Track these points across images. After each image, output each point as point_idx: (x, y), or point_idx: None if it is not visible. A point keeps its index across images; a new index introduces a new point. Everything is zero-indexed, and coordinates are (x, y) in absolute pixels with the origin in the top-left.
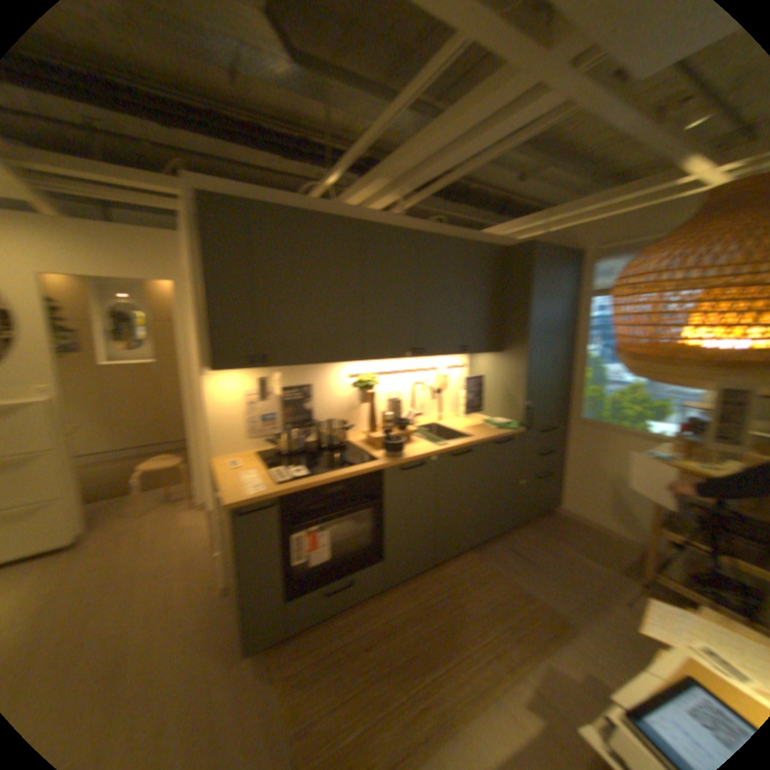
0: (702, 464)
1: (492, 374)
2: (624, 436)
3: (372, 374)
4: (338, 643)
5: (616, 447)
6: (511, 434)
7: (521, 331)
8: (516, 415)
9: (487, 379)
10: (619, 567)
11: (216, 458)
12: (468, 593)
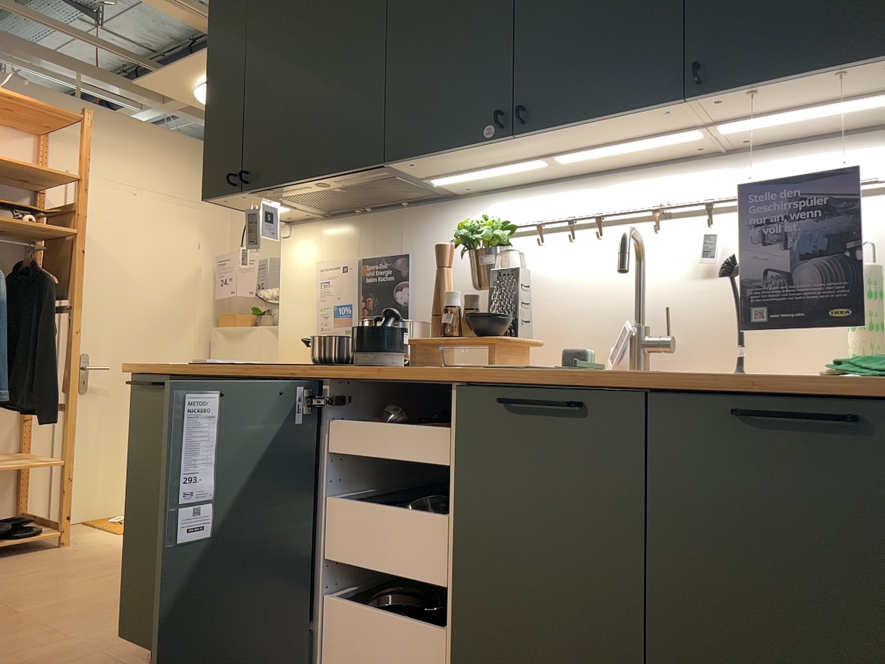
0: None
1: None
2: None
3: (519, 224)
4: None
5: None
6: (841, 387)
7: None
8: None
9: None
10: None
11: None
12: None
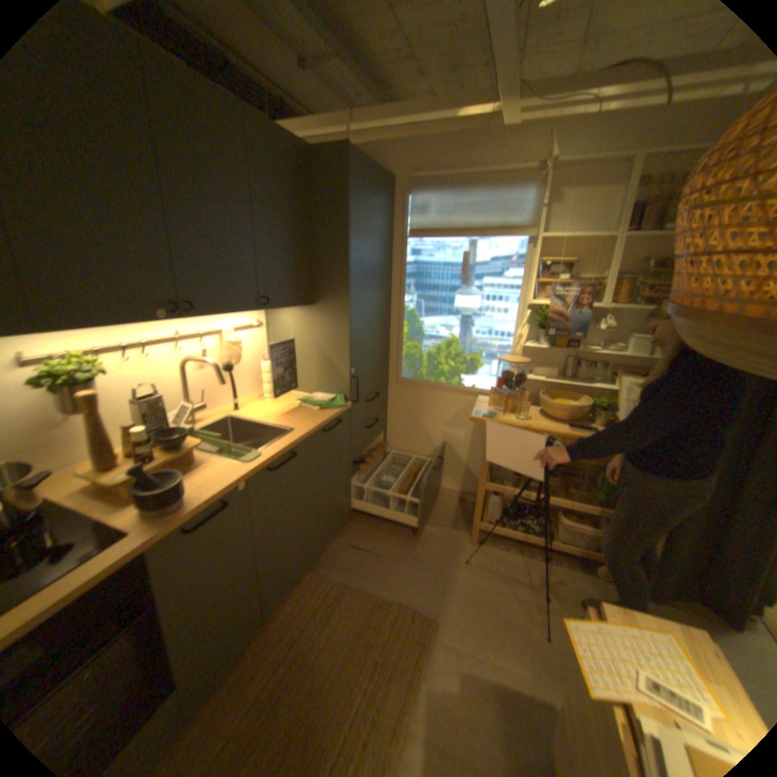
0: (515, 415)
1: (301, 335)
2: (440, 392)
3: (82, 352)
4: None
5: (432, 404)
6: (338, 414)
7: (337, 277)
8: (338, 387)
9: (296, 343)
10: (445, 521)
11: None
12: (313, 641)
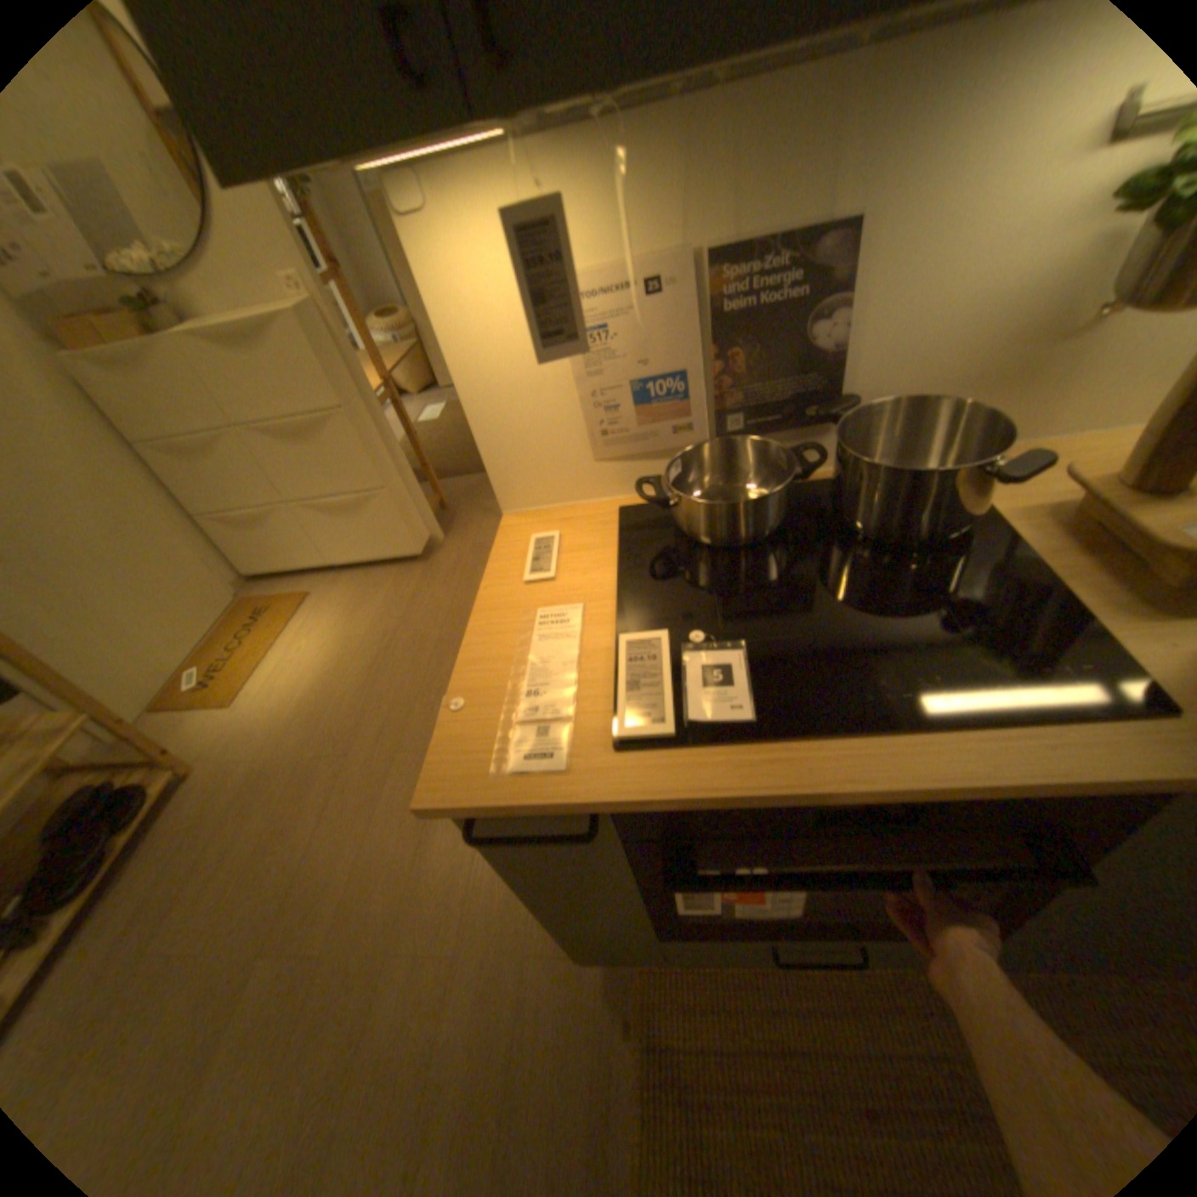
0: None
1: None
2: None
3: None
4: (789, 1031)
5: None
6: None
7: None
8: None
9: None
10: None
11: (510, 514)
12: None
